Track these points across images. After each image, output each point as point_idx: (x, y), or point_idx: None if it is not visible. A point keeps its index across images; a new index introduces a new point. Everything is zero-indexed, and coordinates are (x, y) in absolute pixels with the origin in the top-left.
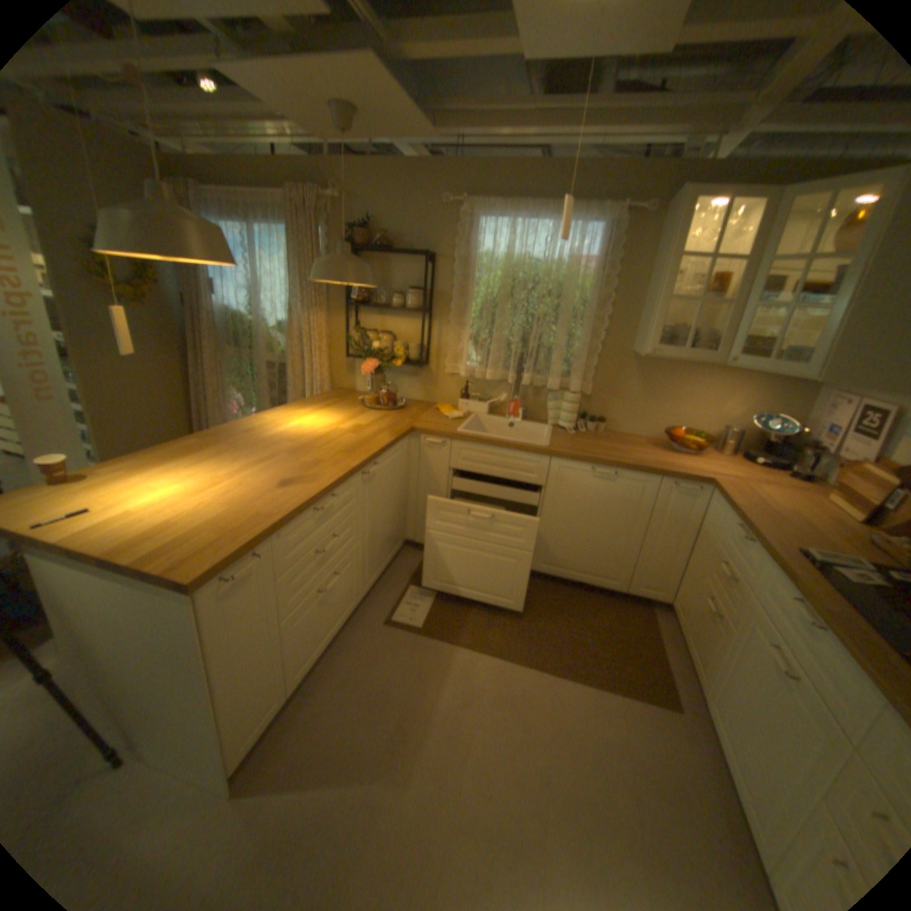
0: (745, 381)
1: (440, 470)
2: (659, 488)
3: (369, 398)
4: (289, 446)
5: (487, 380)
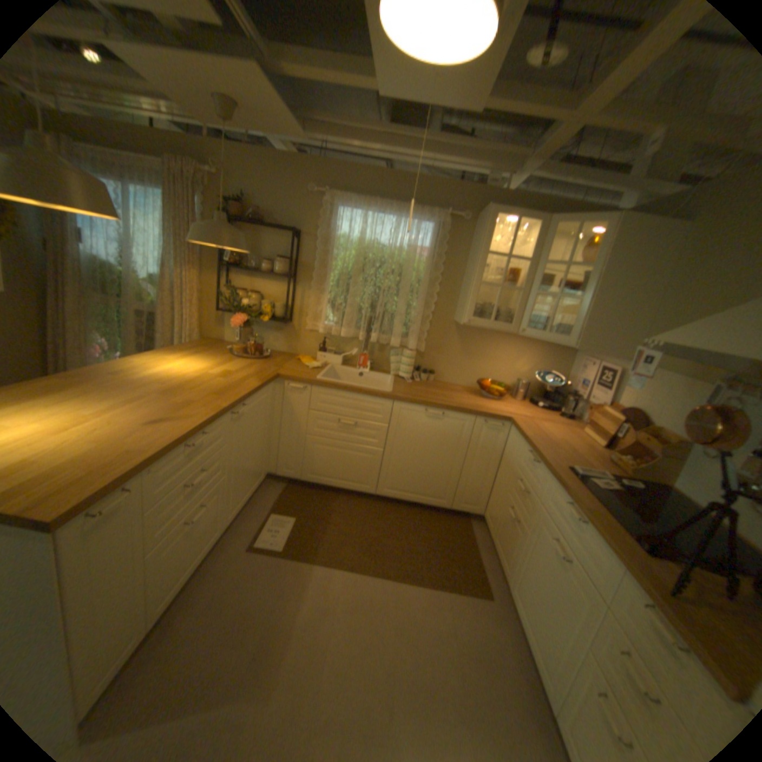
0: (530, 347)
1: (302, 411)
2: (474, 424)
3: (238, 347)
4: (160, 387)
5: (342, 336)
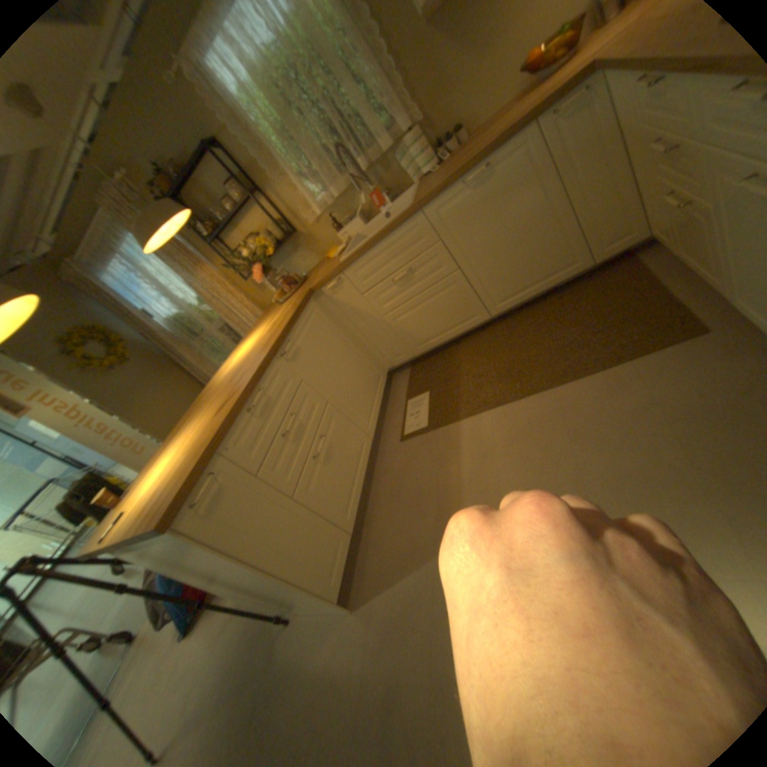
0: None
1: (358, 301)
2: (541, 134)
3: (276, 295)
4: (230, 377)
5: (342, 196)
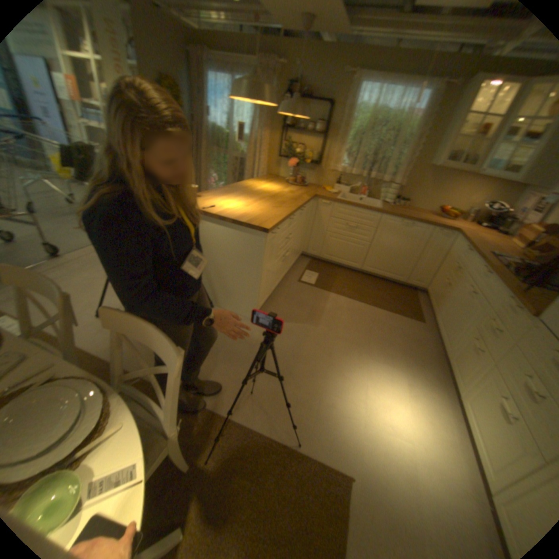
0: (486, 184)
1: (326, 217)
2: (432, 232)
3: (292, 179)
4: (268, 195)
5: (351, 175)
